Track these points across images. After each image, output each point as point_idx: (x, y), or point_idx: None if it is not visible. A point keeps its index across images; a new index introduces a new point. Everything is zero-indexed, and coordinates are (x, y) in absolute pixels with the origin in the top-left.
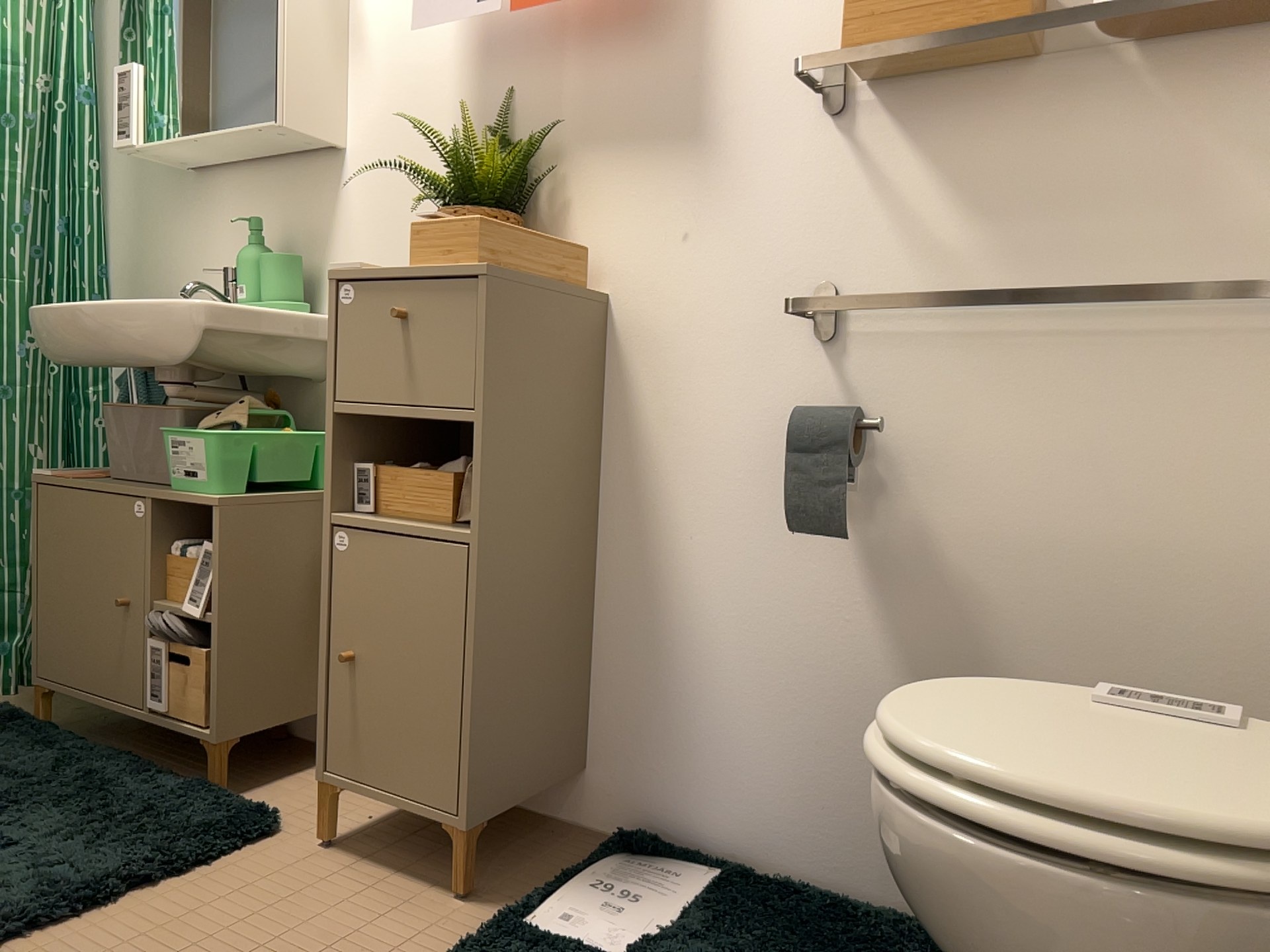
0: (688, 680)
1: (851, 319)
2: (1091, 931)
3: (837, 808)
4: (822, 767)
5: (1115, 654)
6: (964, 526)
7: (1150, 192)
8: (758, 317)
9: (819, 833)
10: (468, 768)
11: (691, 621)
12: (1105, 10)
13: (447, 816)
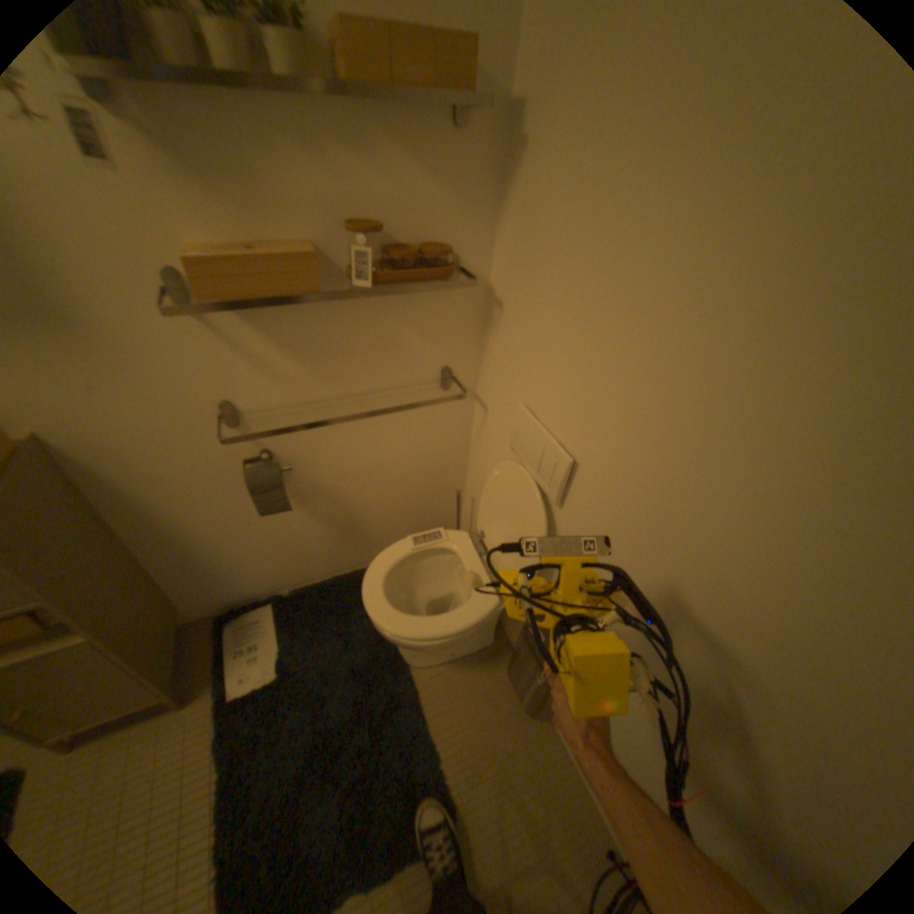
0: (220, 564)
1: (249, 413)
2: (457, 643)
3: (307, 565)
4: (296, 559)
5: (391, 491)
6: (332, 475)
7: (384, 344)
8: (185, 423)
9: (302, 573)
10: (154, 690)
11: (210, 548)
12: (368, 285)
13: (152, 705)
